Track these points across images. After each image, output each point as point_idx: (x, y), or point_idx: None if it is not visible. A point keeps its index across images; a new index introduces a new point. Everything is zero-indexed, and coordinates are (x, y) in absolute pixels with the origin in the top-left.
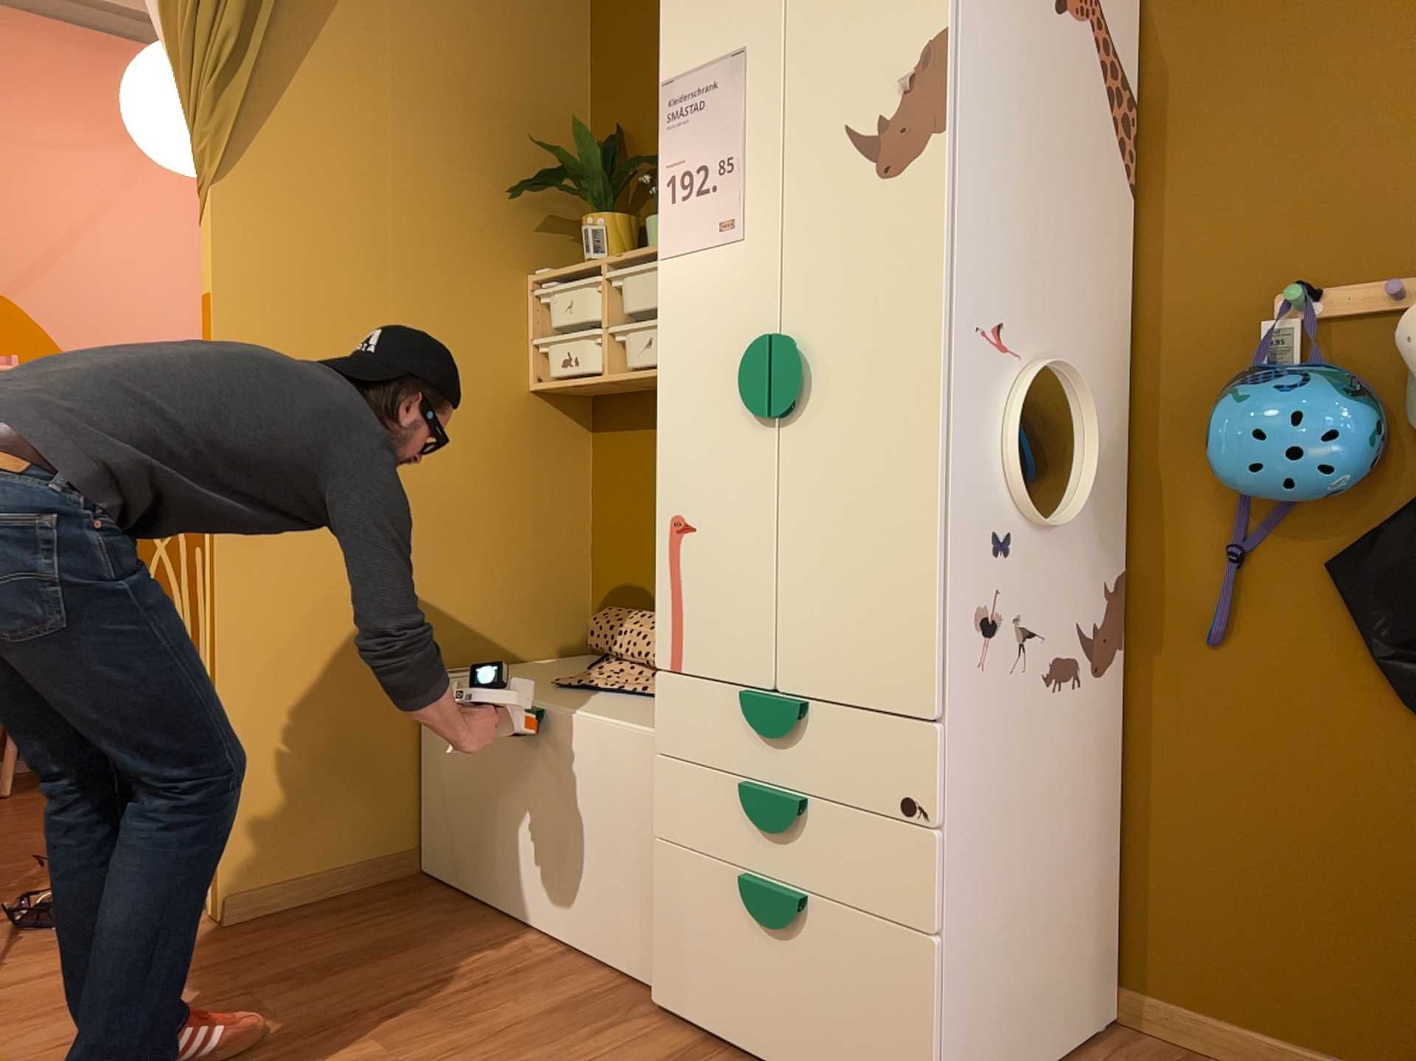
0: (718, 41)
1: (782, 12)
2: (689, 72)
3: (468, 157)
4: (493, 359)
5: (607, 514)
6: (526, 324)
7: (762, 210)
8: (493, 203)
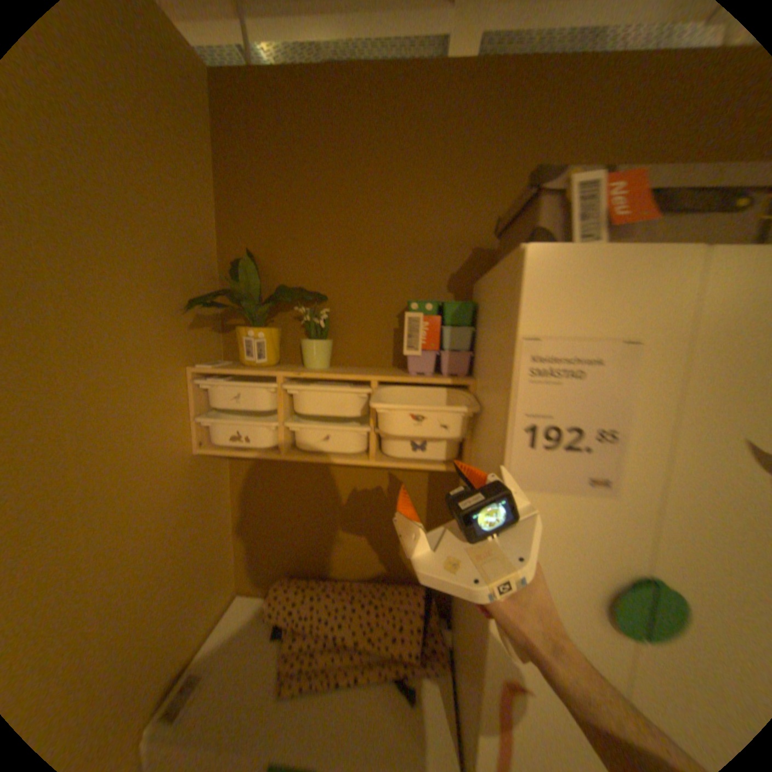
0: (608, 319)
1: (695, 321)
2: (564, 336)
3: (132, 271)
4: (168, 445)
5: (249, 512)
6: (189, 406)
7: (645, 482)
8: (157, 312)
